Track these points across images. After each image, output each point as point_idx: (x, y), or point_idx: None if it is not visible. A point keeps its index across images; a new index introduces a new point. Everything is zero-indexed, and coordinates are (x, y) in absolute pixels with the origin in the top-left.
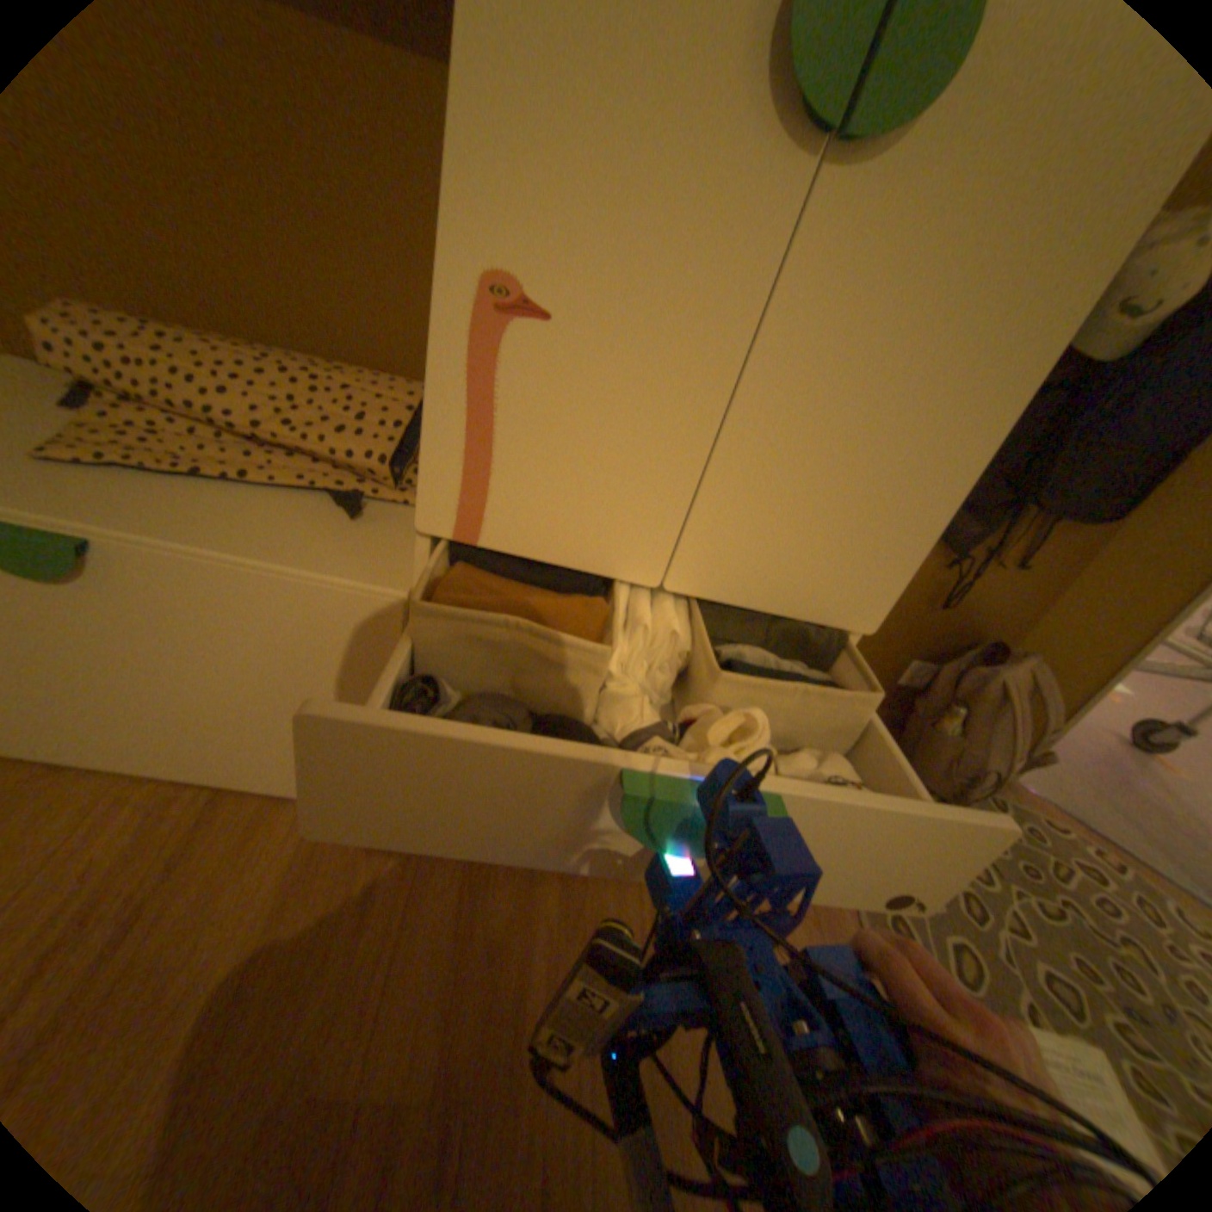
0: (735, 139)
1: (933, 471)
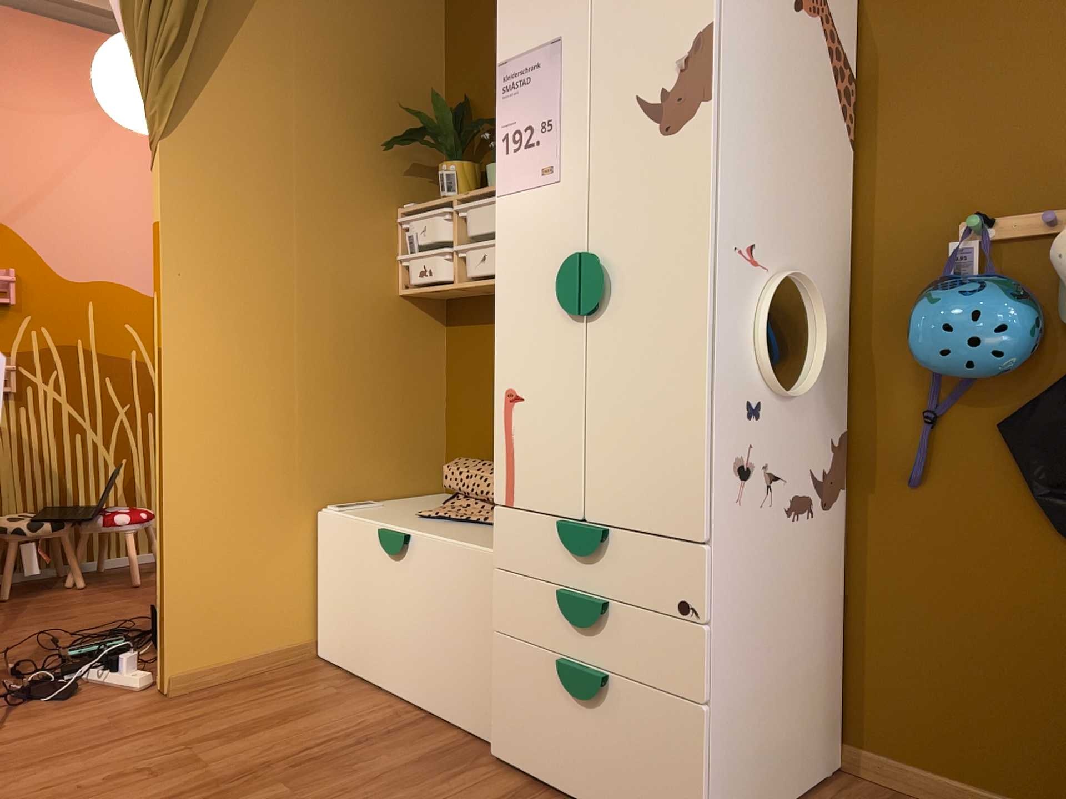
0: (561, 325)
1: (684, 425)
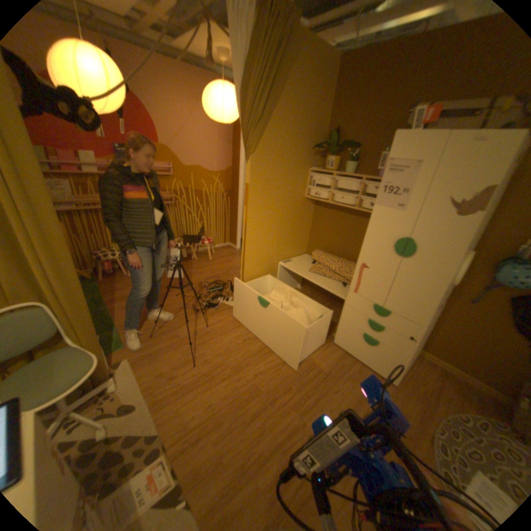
0: (391, 254)
1: (430, 298)
